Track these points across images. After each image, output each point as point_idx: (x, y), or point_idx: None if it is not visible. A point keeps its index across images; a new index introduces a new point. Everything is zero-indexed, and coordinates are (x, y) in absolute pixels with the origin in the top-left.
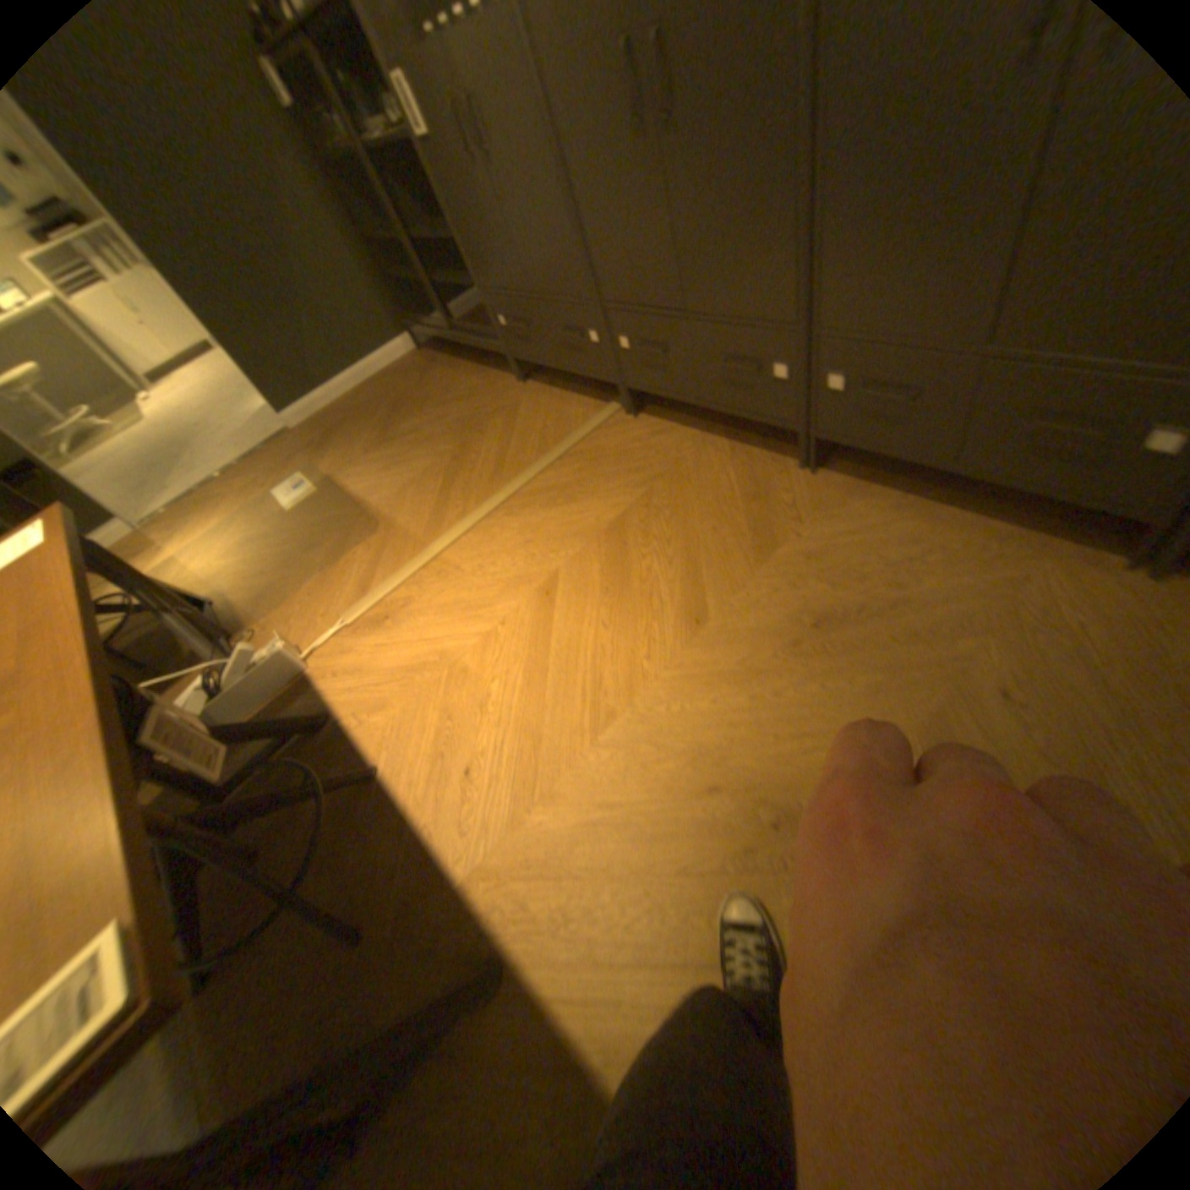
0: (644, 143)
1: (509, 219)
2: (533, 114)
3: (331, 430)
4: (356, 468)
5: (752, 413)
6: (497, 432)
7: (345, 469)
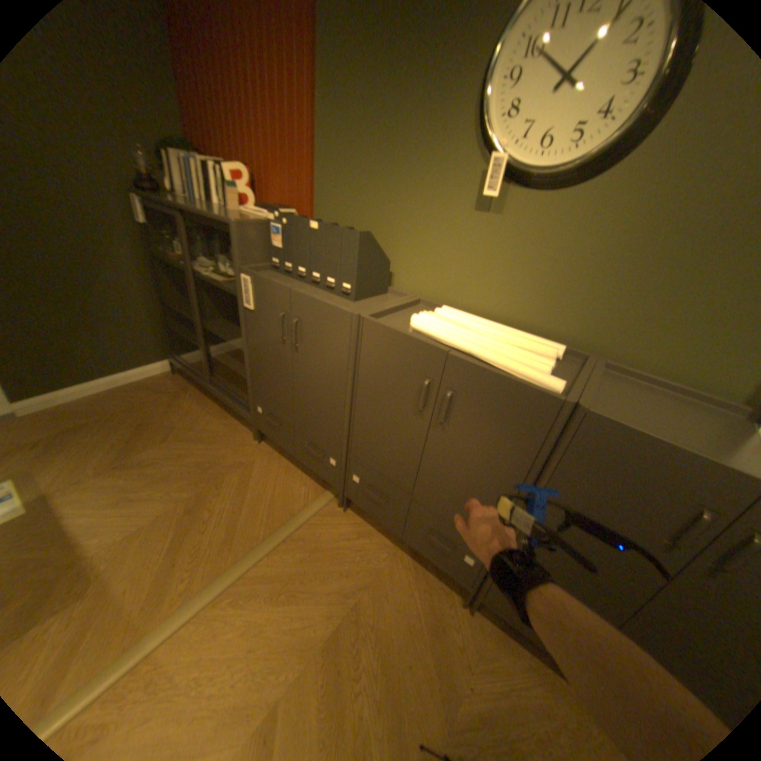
0: (420, 421)
1: (298, 380)
2: (345, 359)
3: (69, 434)
4: (84, 494)
5: (440, 565)
6: (233, 491)
7: (72, 491)
